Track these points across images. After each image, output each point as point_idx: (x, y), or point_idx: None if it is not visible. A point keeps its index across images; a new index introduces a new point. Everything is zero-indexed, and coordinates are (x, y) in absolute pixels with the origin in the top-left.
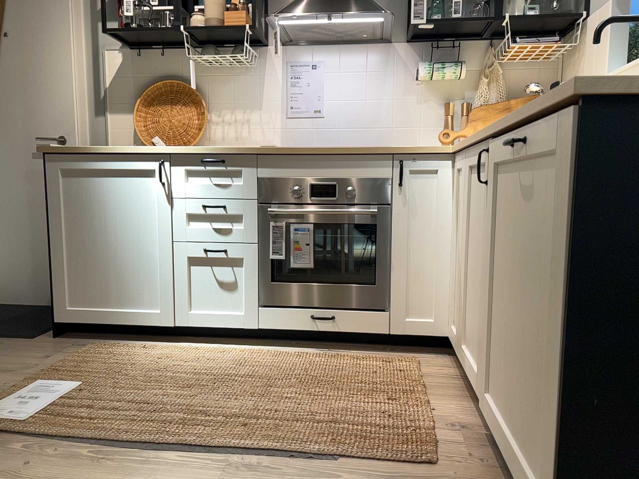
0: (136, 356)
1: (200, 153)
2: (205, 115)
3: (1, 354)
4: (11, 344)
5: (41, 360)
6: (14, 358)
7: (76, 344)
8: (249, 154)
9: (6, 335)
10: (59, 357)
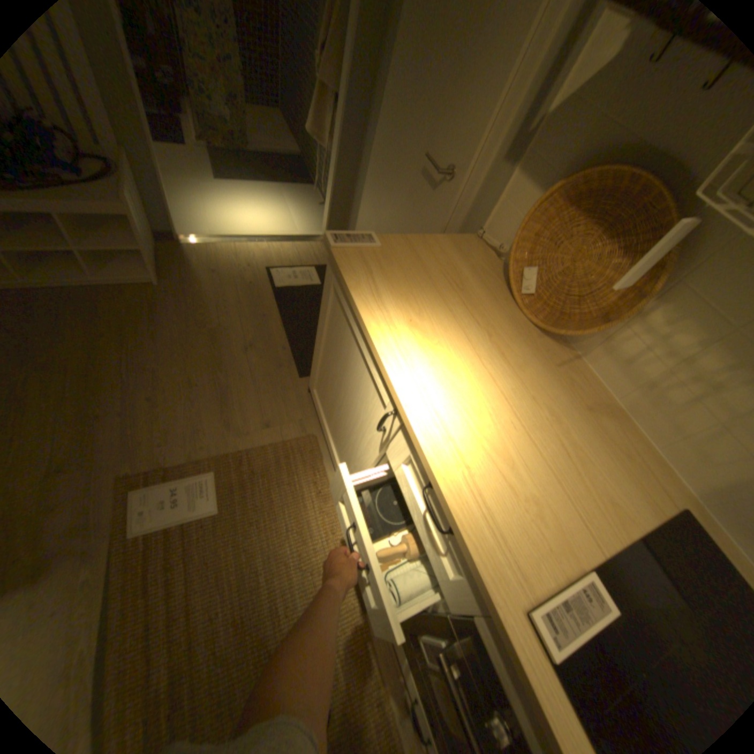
0: (295, 501)
1: (434, 479)
2: (637, 310)
3: (260, 387)
4: (283, 373)
5: (263, 423)
6: (256, 404)
7: (306, 419)
8: (489, 599)
9: (299, 353)
10: (271, 434)
